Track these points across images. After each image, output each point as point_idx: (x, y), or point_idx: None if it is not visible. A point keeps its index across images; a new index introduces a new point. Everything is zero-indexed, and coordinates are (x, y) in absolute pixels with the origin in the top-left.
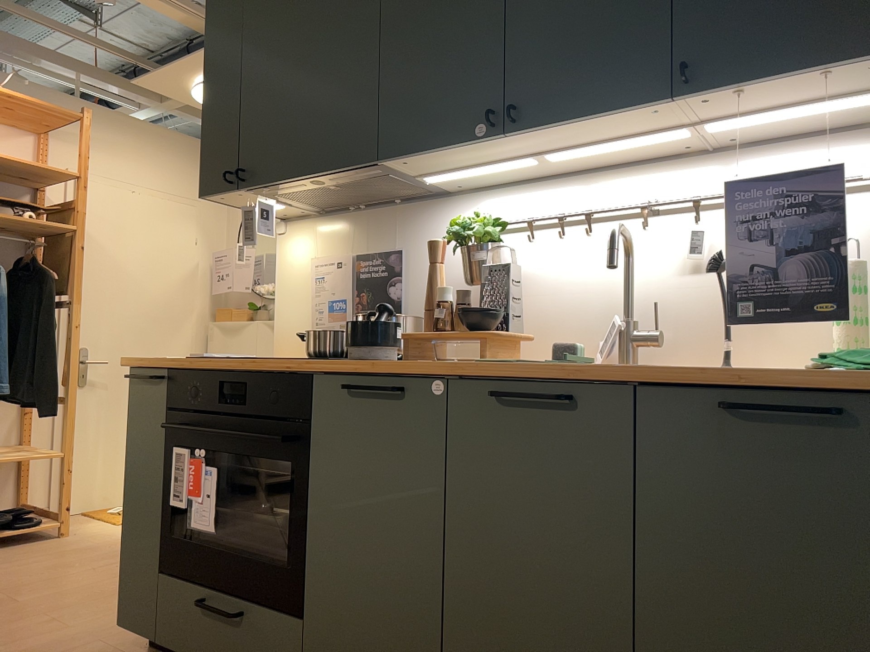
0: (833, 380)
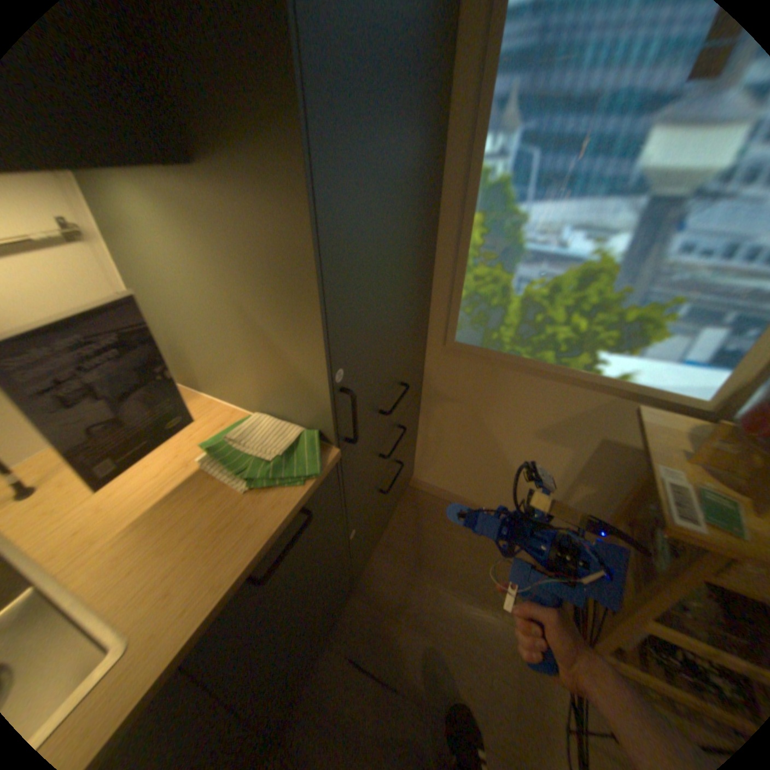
0: (292, 500)
